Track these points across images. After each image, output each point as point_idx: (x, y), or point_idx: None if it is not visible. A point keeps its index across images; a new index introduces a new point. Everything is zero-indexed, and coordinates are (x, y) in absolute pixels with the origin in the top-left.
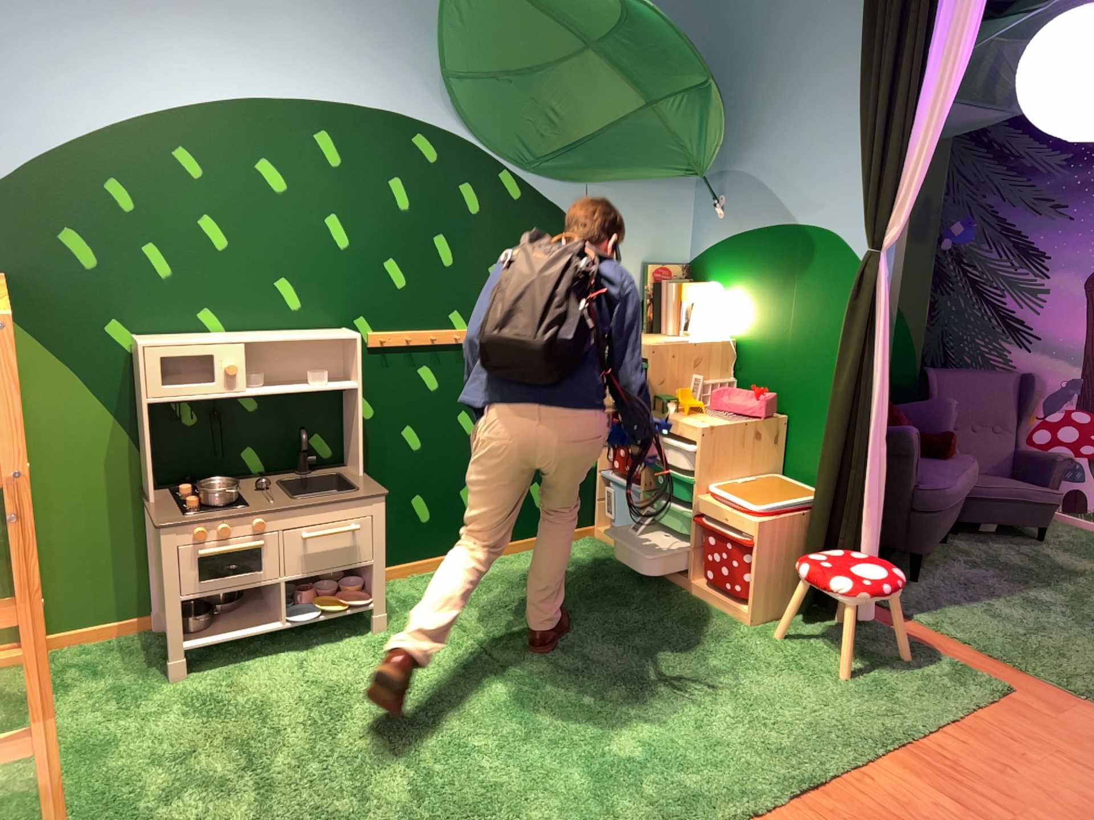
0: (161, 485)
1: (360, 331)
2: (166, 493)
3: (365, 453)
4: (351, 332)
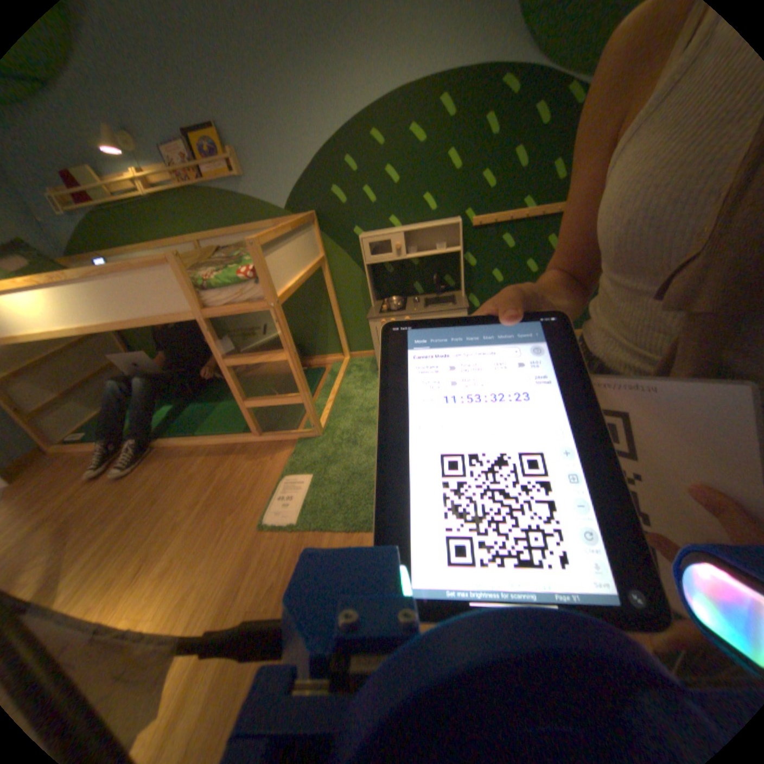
0: (377, 298)
1: (464, 215)
2: (375, 302)
3: (468, 283)
4: (456, 217)
